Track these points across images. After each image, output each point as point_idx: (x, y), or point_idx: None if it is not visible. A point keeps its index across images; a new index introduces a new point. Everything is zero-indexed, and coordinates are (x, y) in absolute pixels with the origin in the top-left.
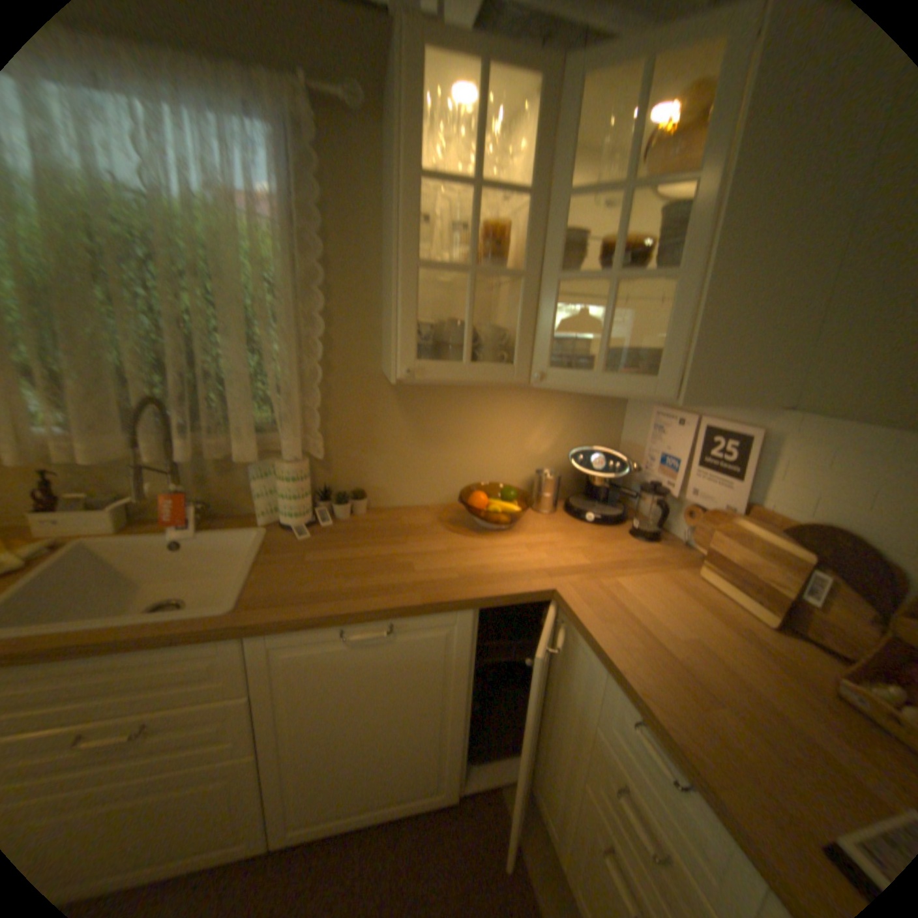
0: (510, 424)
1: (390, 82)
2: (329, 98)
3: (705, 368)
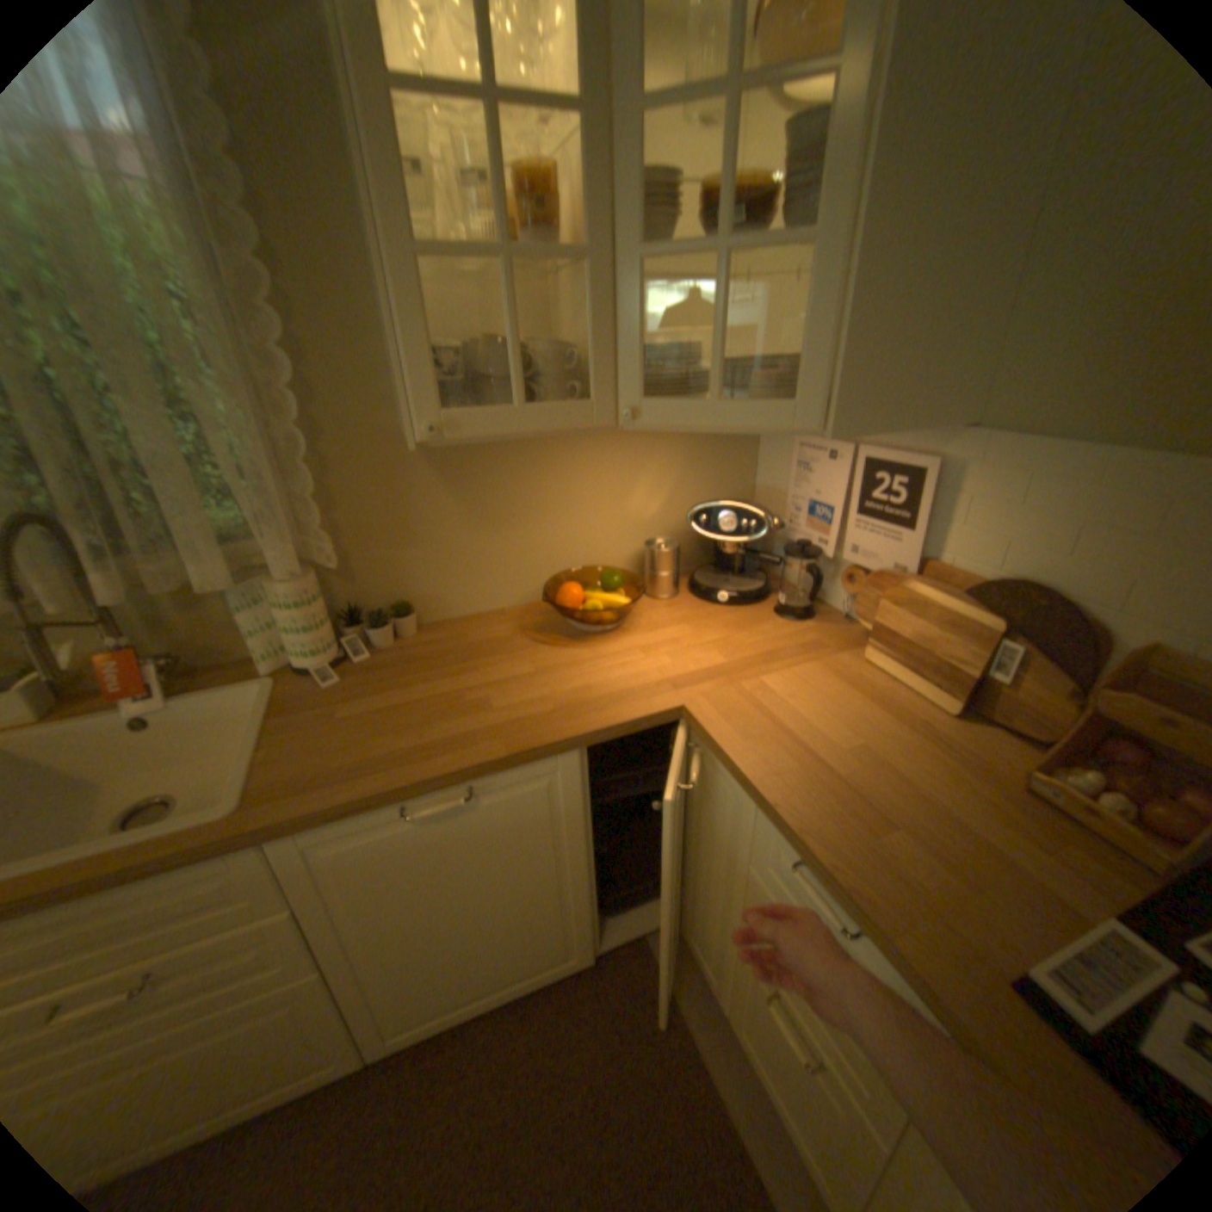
0: (603, 485)
1: None
2: None
3: (860, 383)
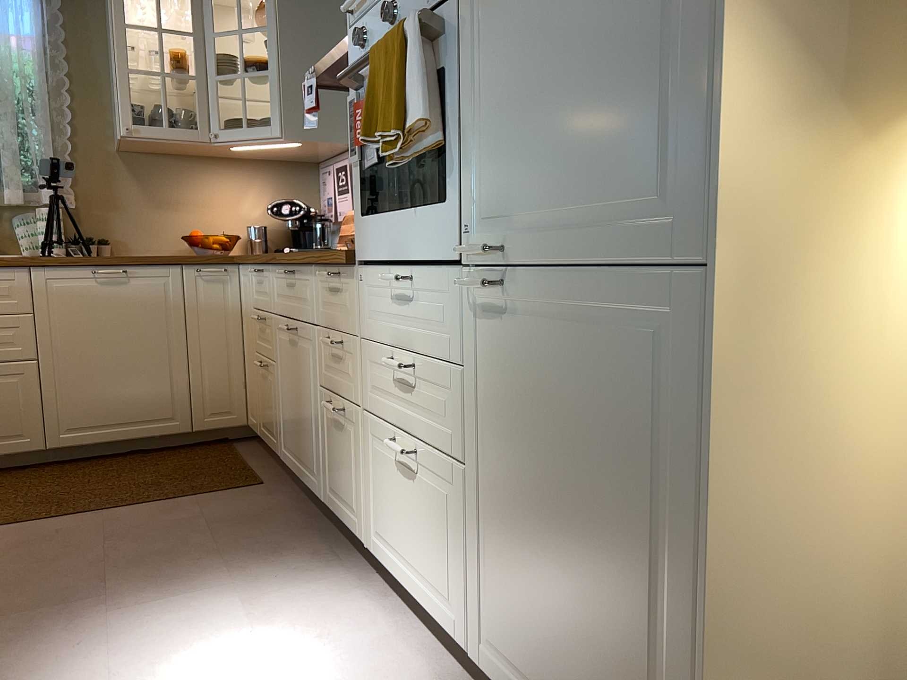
0: (223, 194)
1: None
2: None
3: (291, 119)
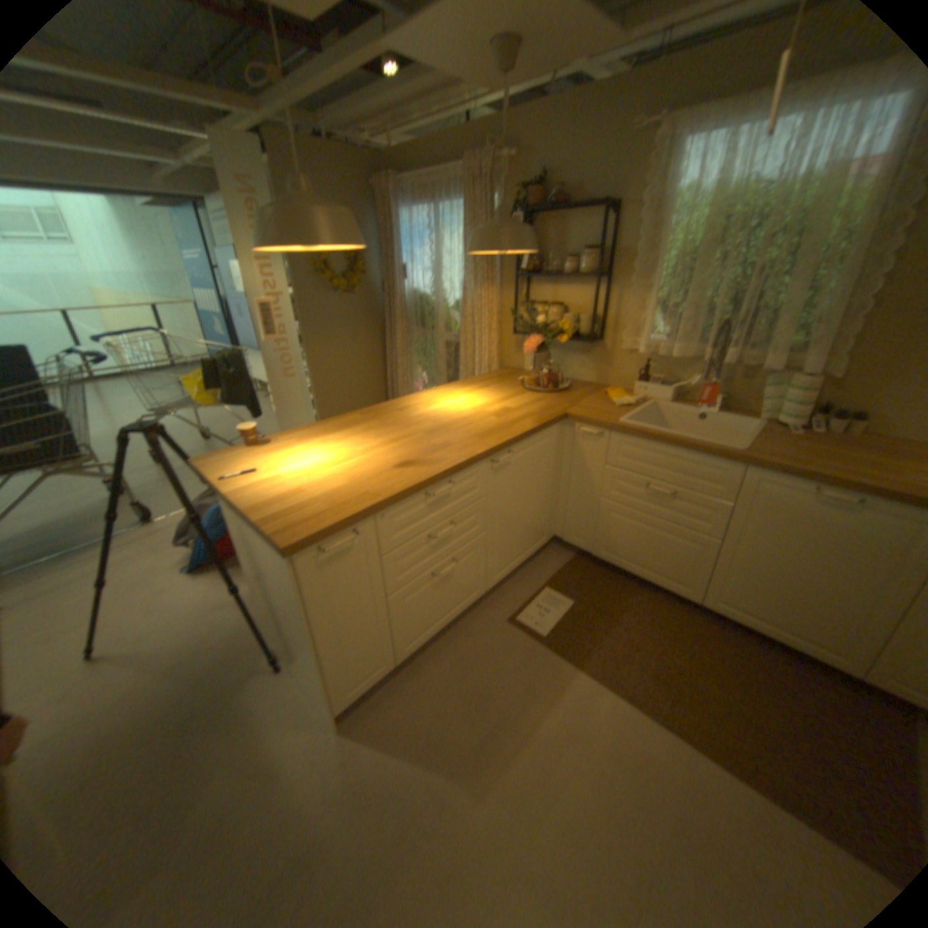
0: None
1: None
2: None
3: None
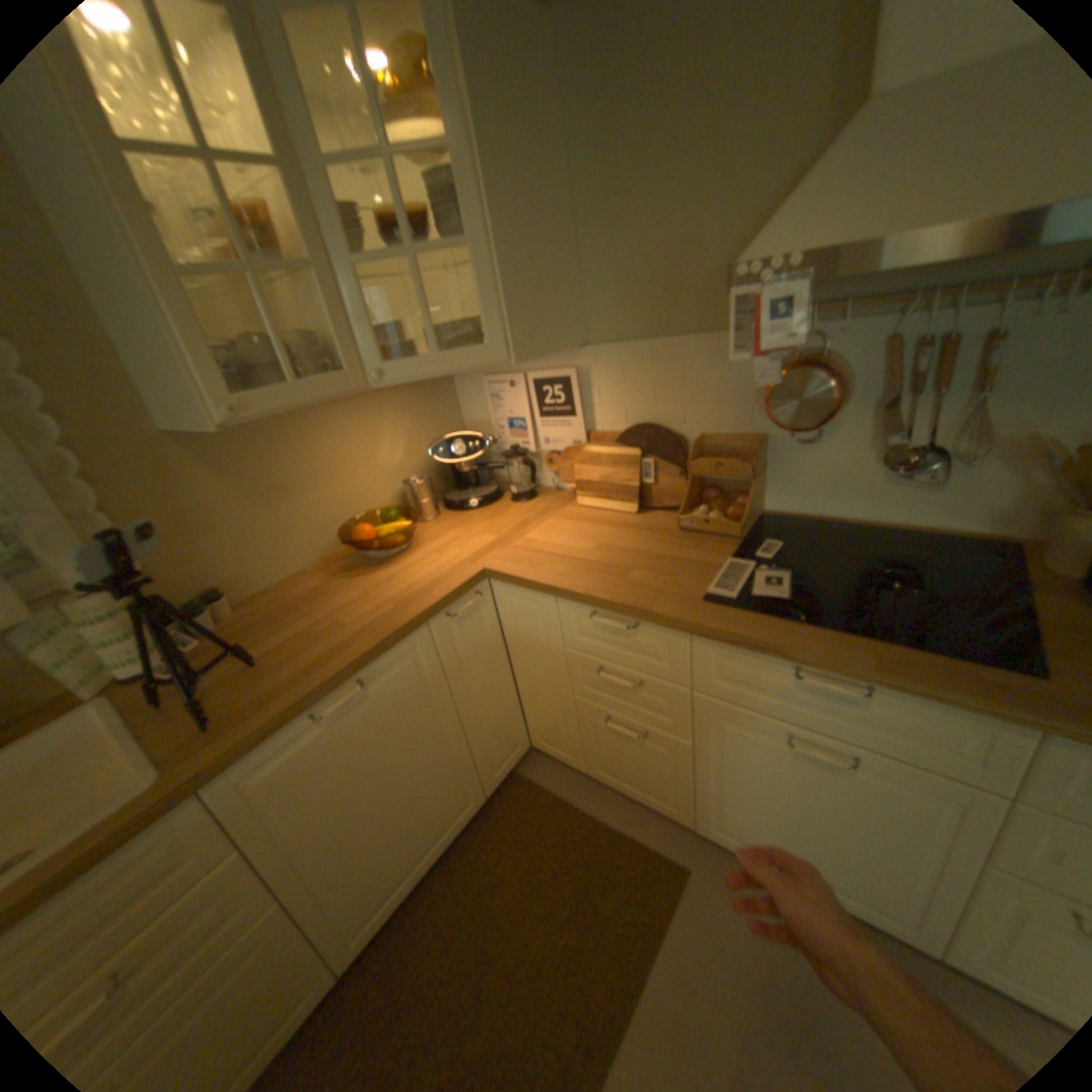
0: (353, 446)
1: None
2: None
3: (518, 327)
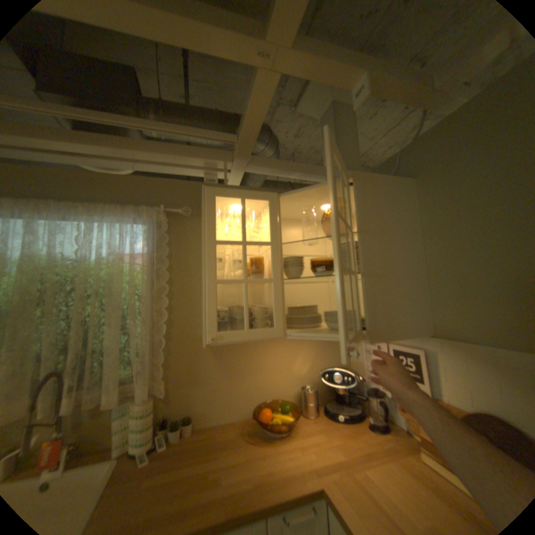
0: (282, 359)
1: (203, 207)
2: (176, 214)
3: (376, 321)
